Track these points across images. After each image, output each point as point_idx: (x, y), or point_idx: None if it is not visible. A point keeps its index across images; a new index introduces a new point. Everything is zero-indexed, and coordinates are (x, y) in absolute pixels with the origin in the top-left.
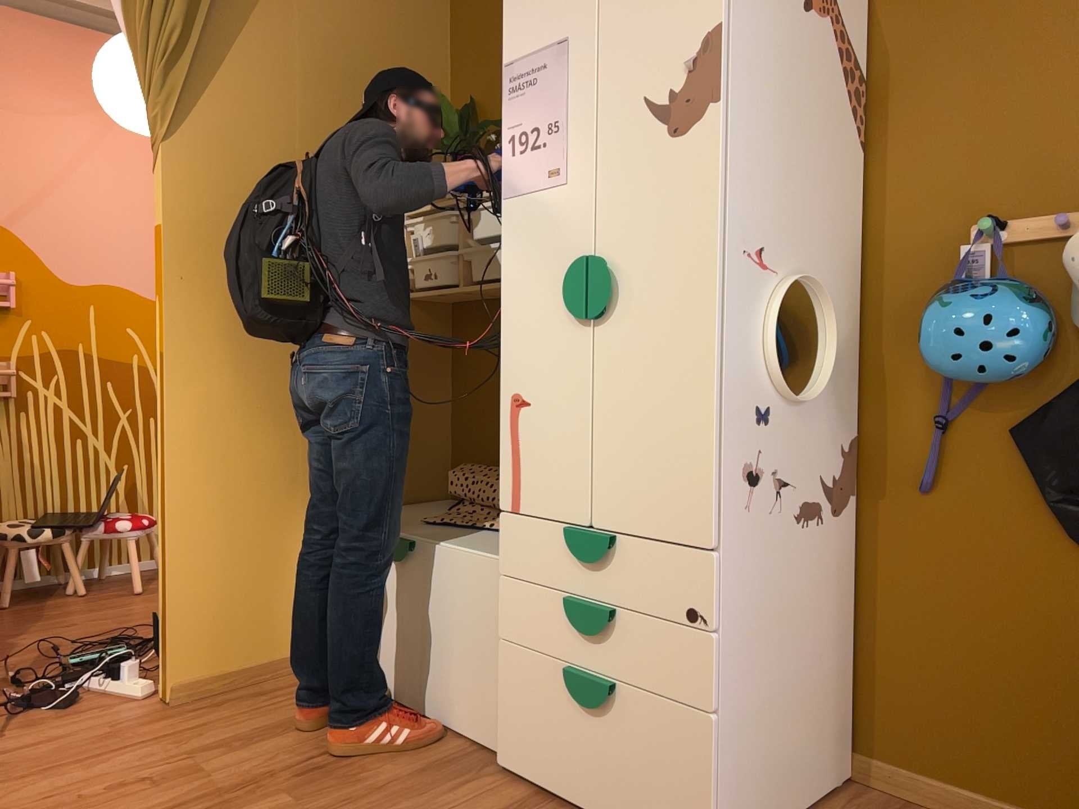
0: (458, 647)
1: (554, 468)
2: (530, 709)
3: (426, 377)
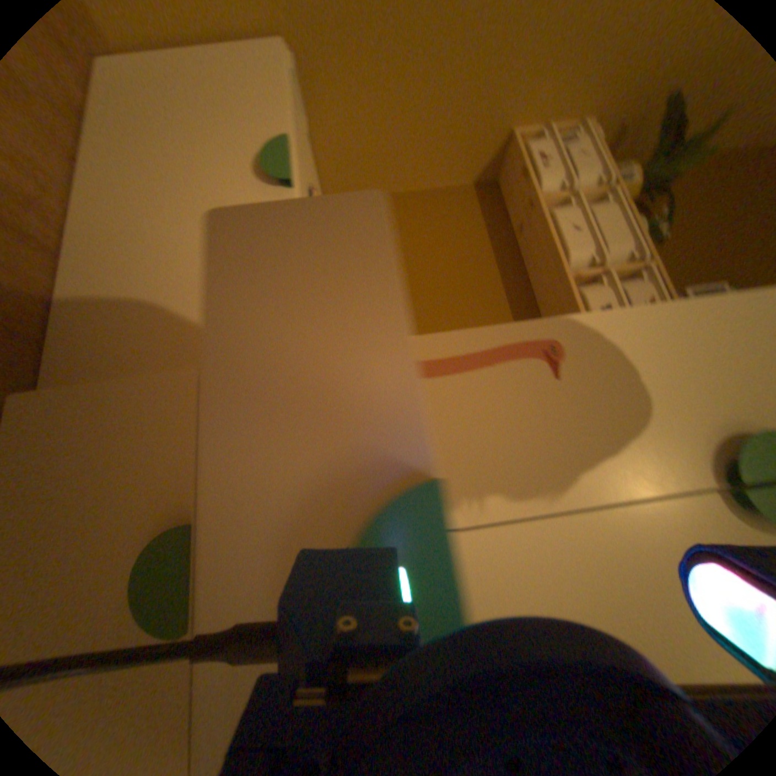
0: (171, 287)
1: (481, 447)
2: (105, 456)
3: (432, 170)
